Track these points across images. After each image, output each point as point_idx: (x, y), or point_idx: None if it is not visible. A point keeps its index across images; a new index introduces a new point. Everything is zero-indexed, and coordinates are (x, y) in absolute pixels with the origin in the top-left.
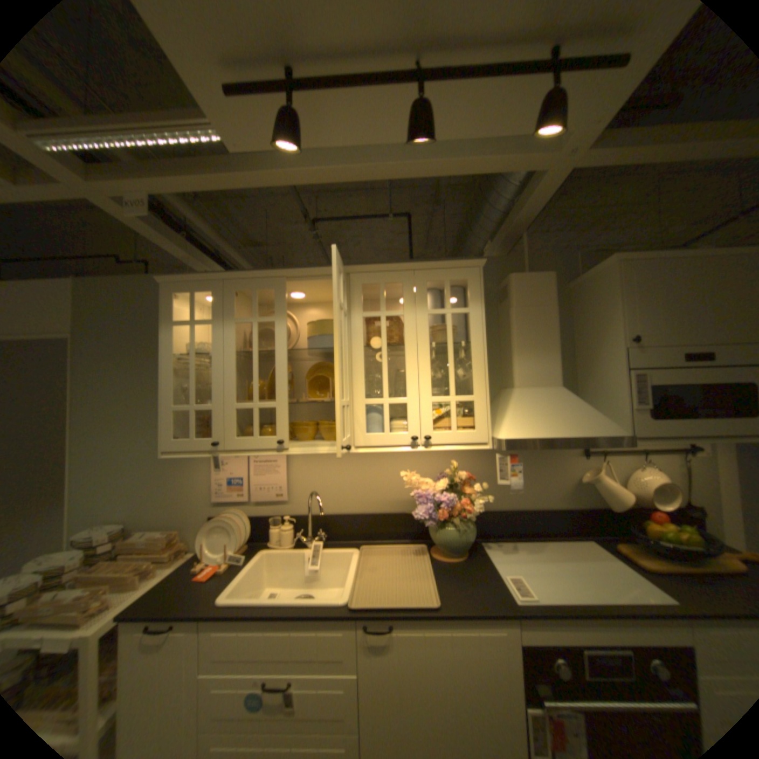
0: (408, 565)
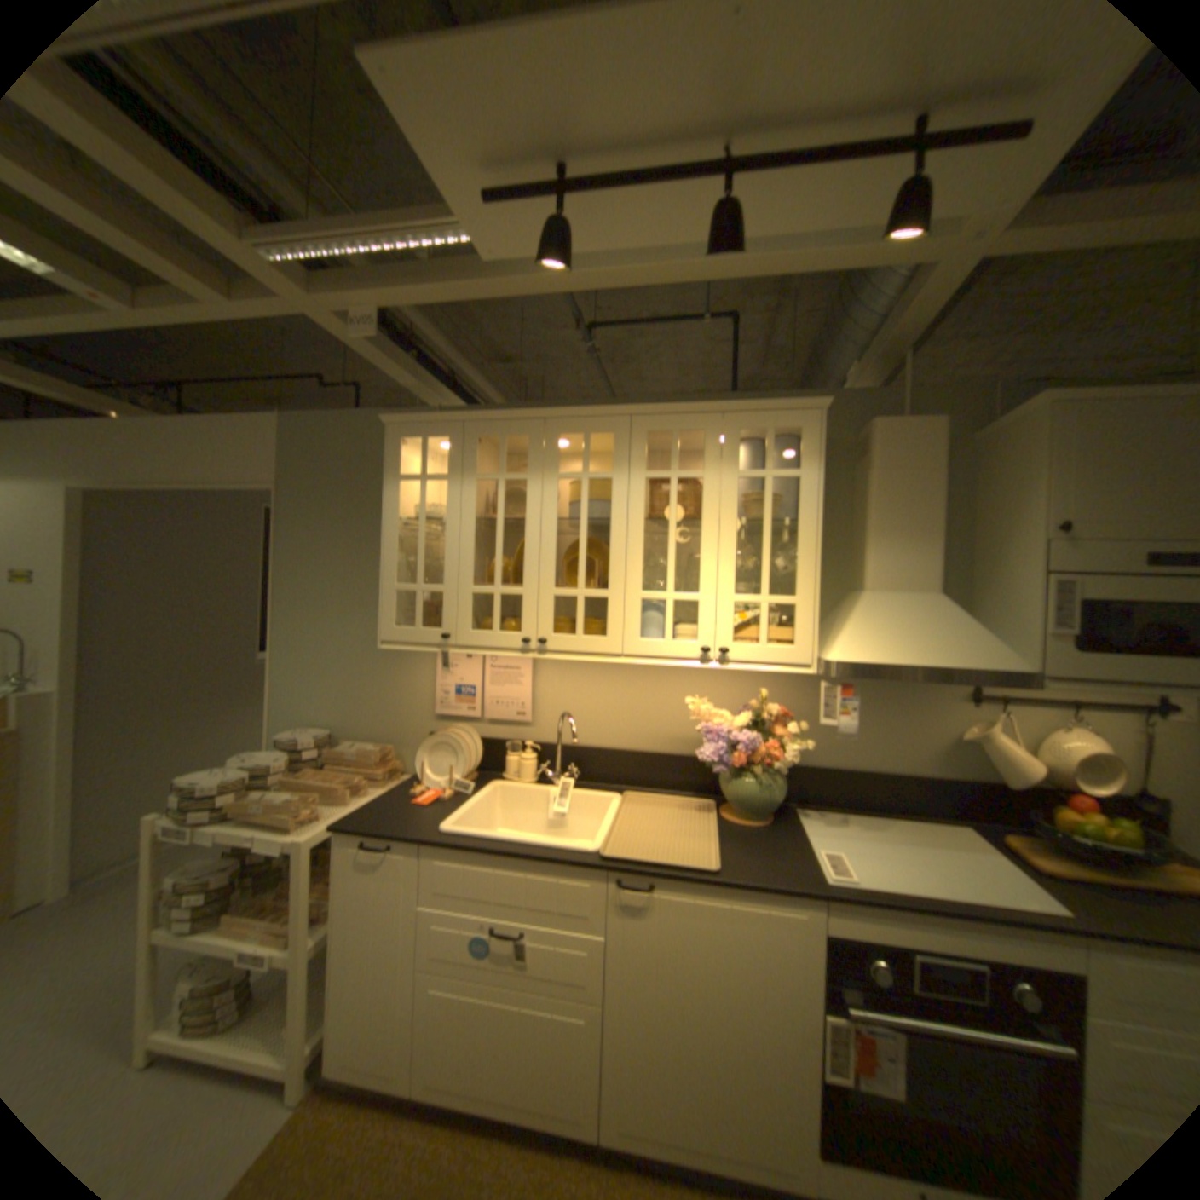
0: (686, 821)
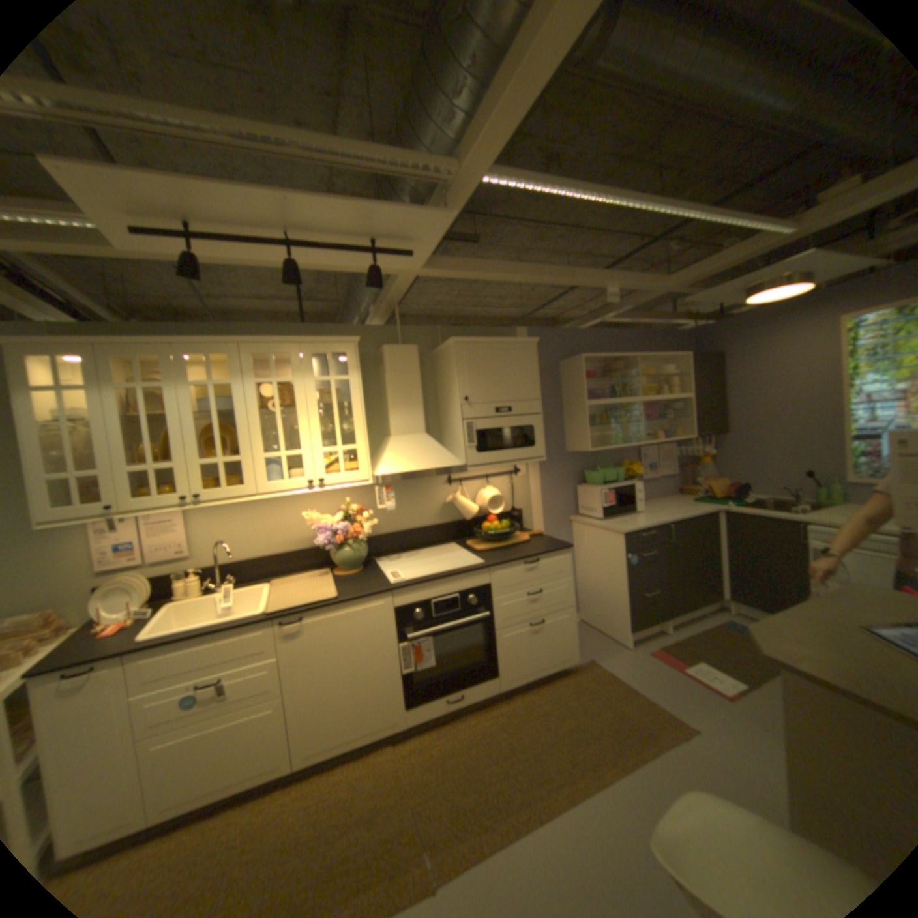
0: (314, 582)
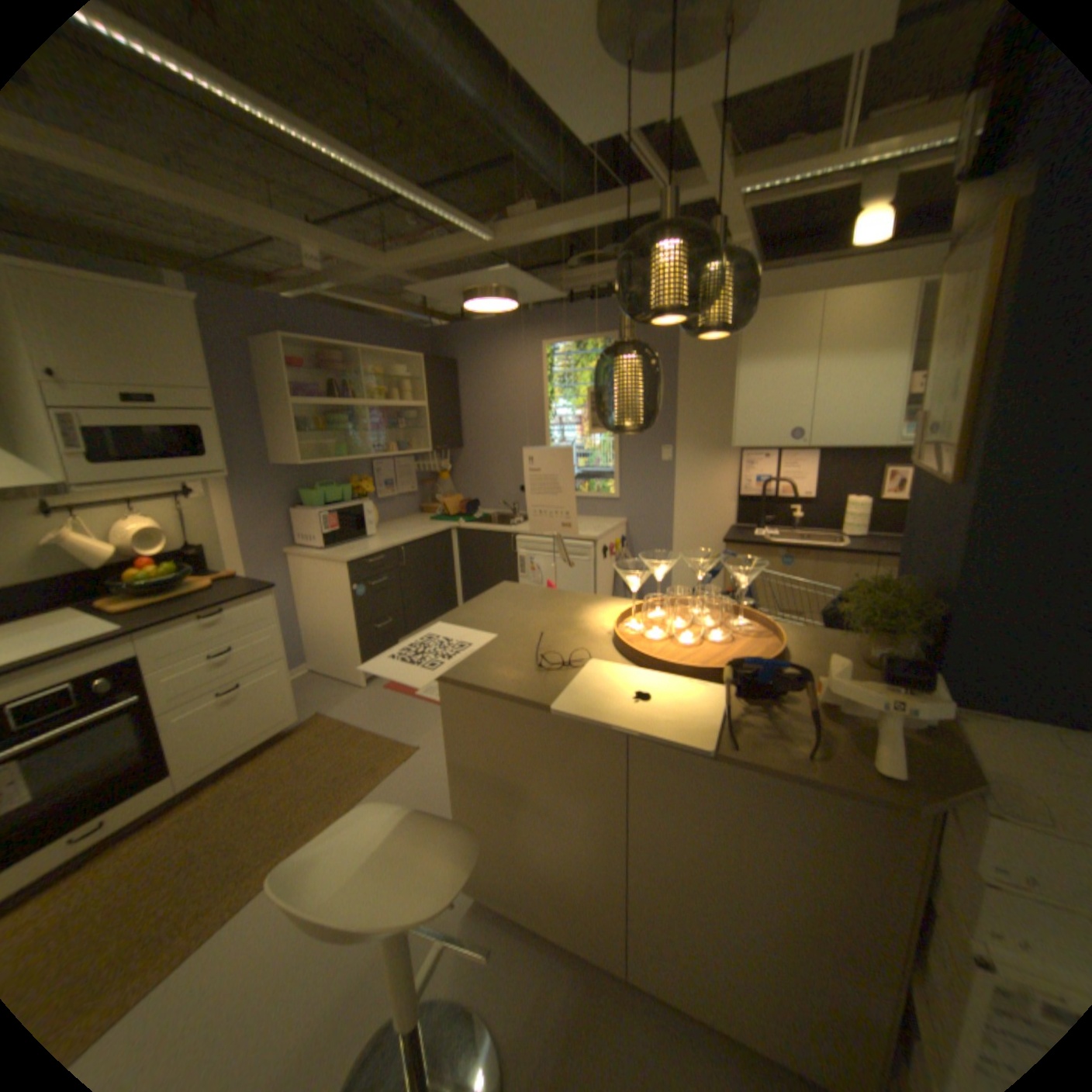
0: None
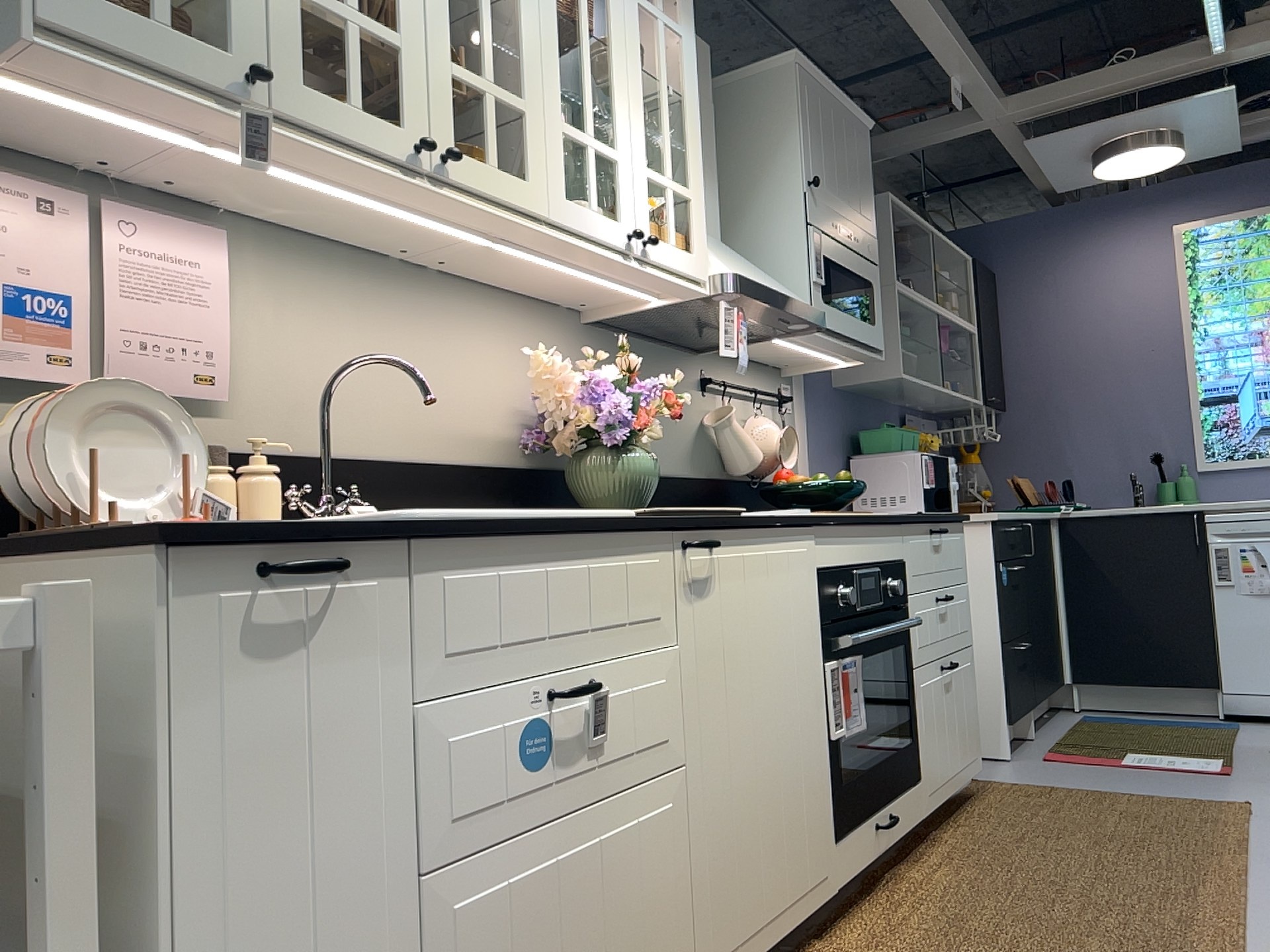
0: None
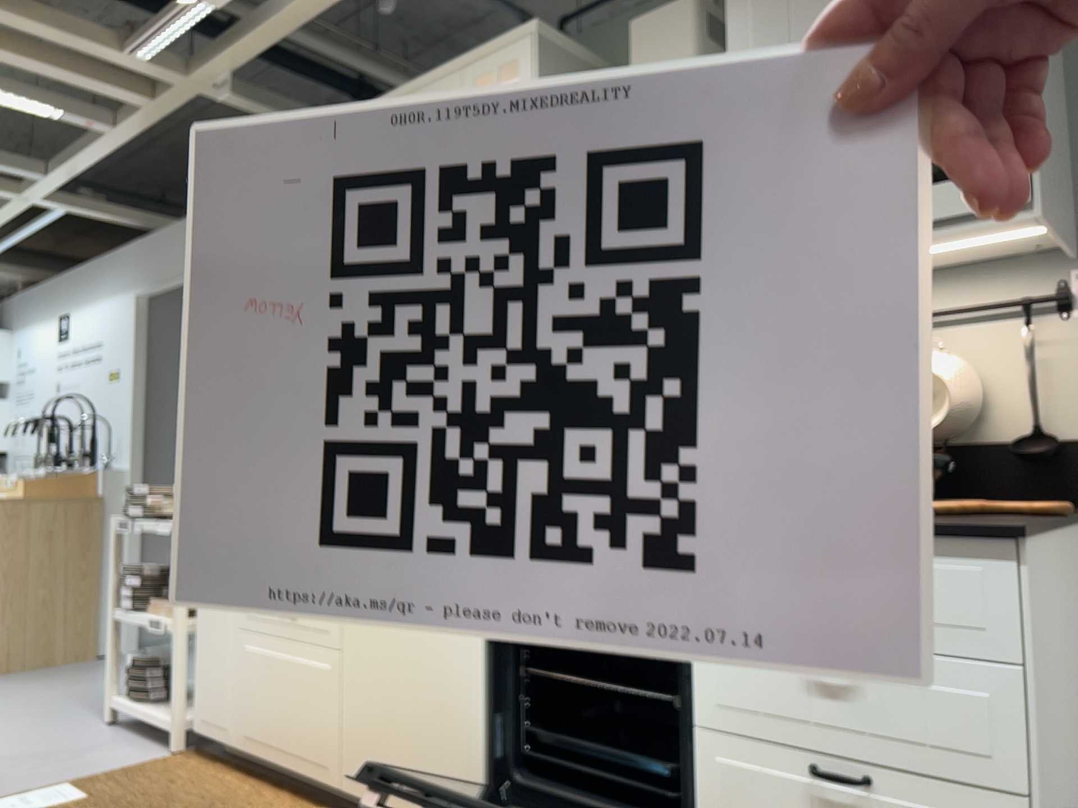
0: None
